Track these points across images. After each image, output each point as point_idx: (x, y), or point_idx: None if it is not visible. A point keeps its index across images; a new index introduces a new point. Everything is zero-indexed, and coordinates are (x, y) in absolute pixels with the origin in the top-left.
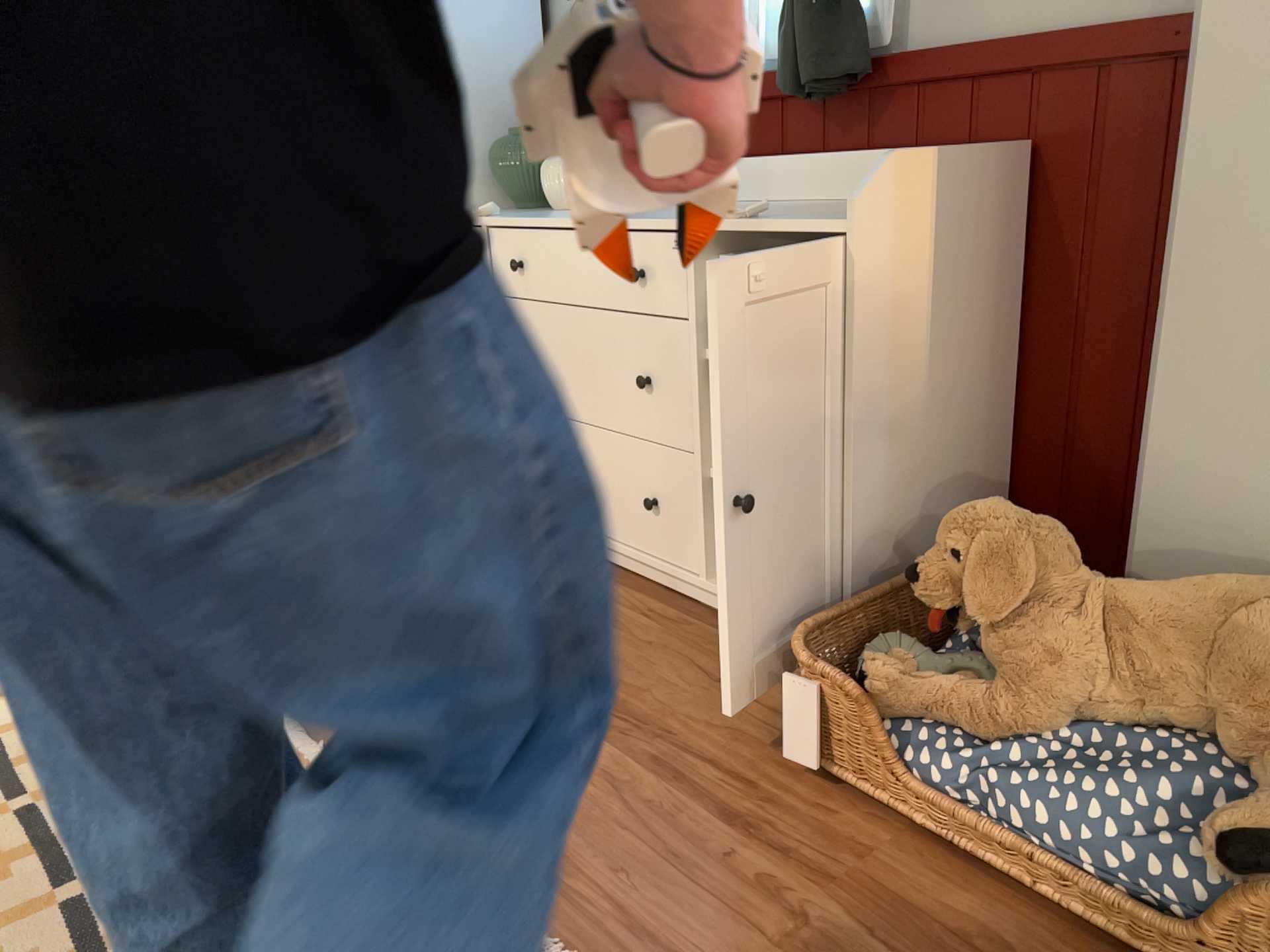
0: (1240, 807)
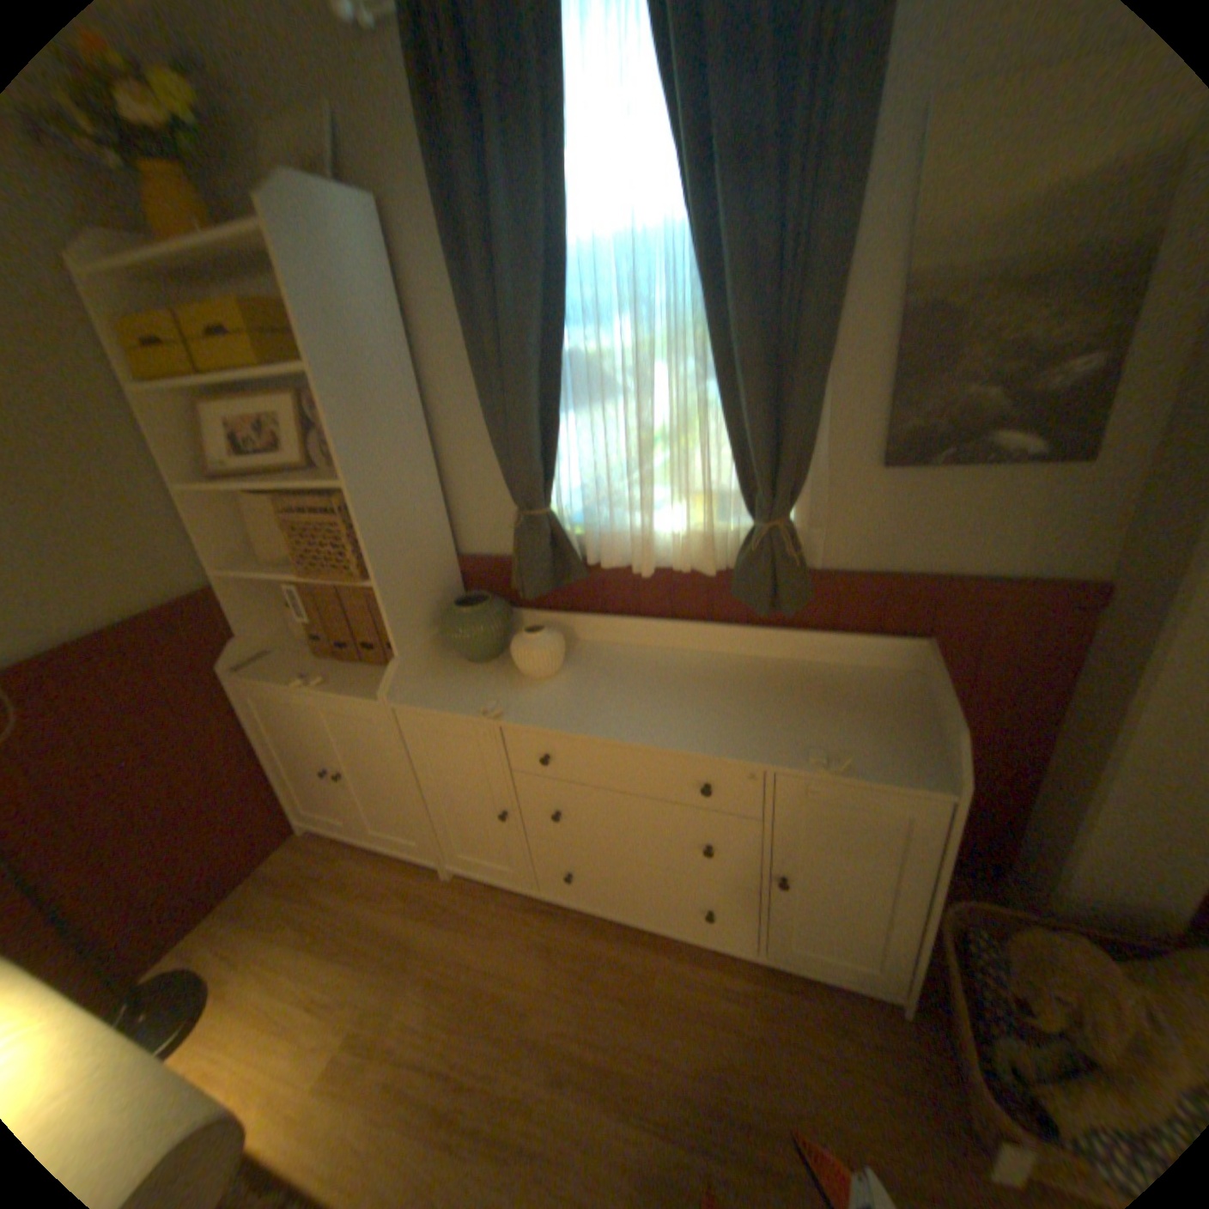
0: None
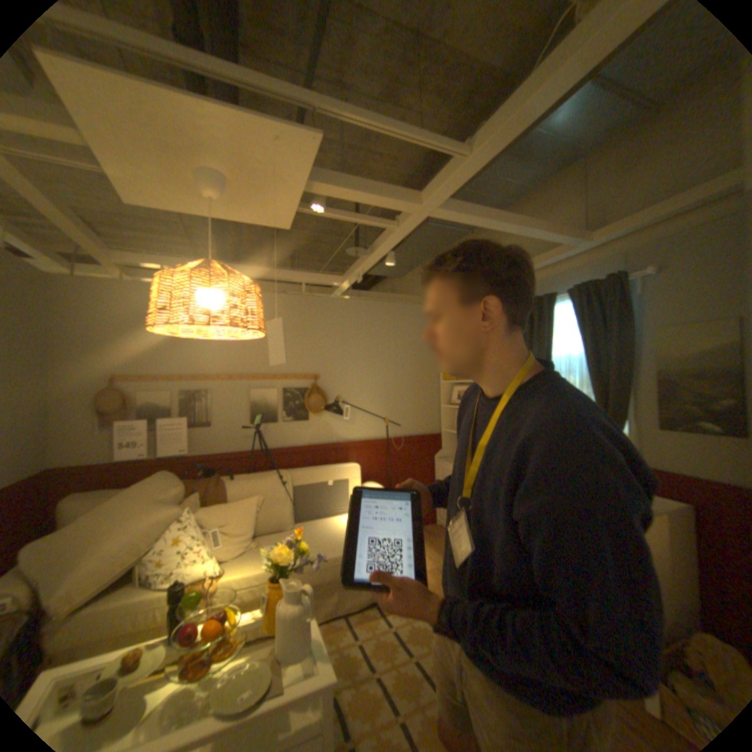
0: None
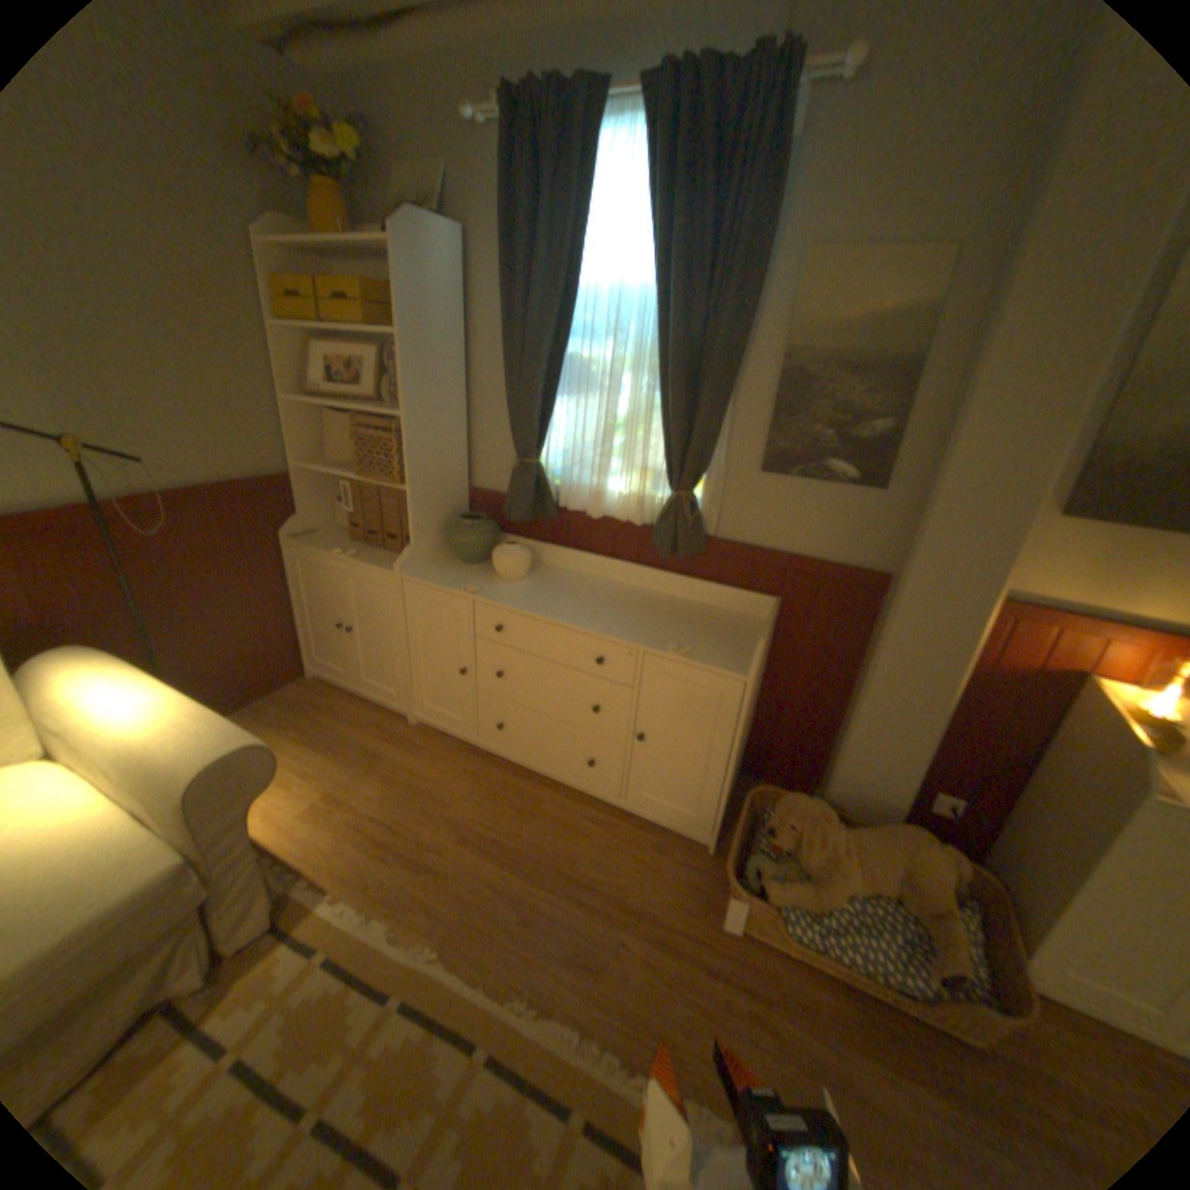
0: (942, 960)
